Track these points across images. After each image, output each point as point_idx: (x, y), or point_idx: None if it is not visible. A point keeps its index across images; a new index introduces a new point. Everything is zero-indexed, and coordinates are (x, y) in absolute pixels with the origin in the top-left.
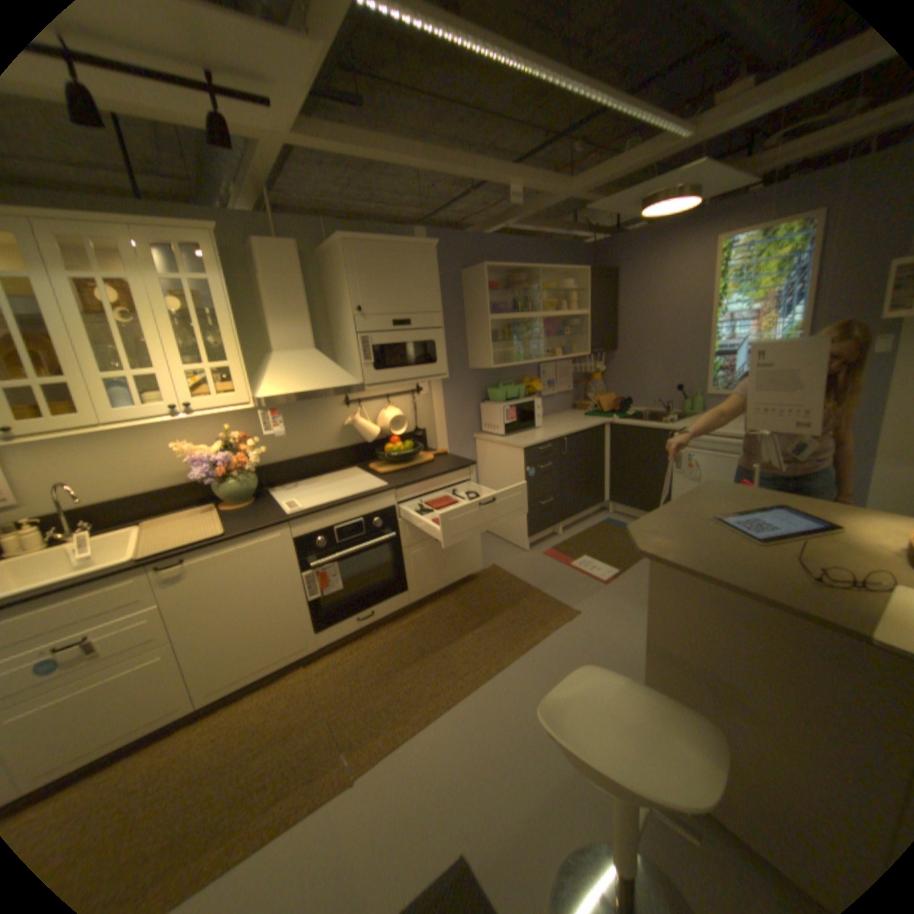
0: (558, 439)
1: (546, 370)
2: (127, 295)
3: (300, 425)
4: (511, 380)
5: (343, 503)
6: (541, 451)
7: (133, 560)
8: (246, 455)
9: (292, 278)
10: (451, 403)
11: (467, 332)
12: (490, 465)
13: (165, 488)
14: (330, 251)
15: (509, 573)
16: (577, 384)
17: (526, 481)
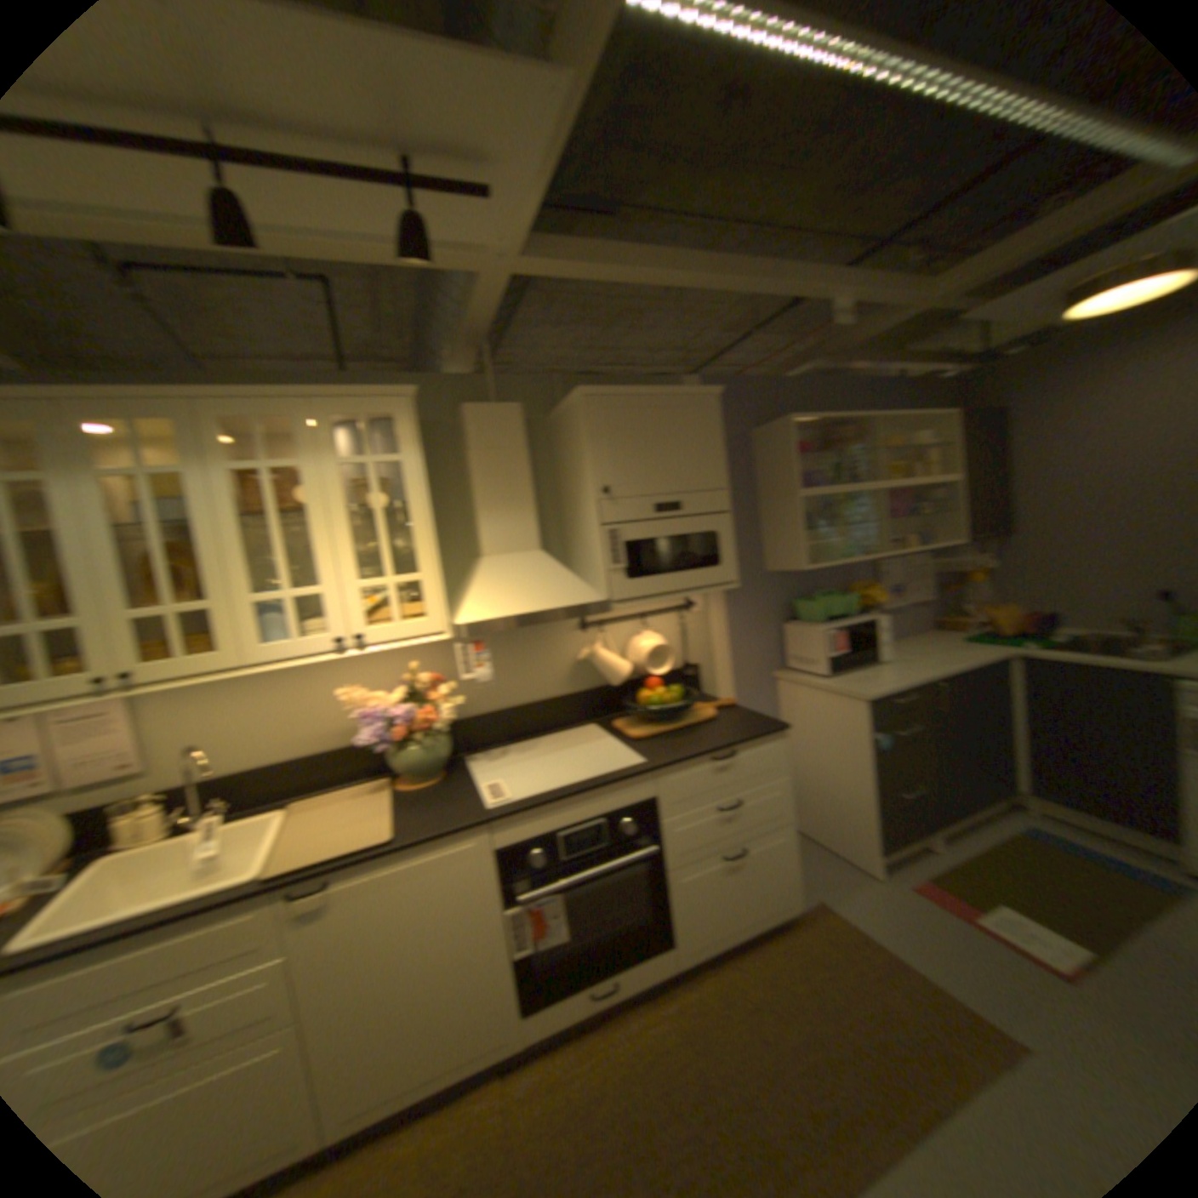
0: (932, 686)
1: (892, 570)
2: (305, 489)
3: (519, 660)
4: (835, 587)
5: (577, 794)
6: (903, 707)
7: (265, 878)
8: (441, 709)
9: (518, 455)
10: (741, 625)
11: (764, 517)
12: (807, 724)
13: (333, 751)
14: (571, 415)
15: (856, 929)
16: (944, 591)
17: (879, 758)
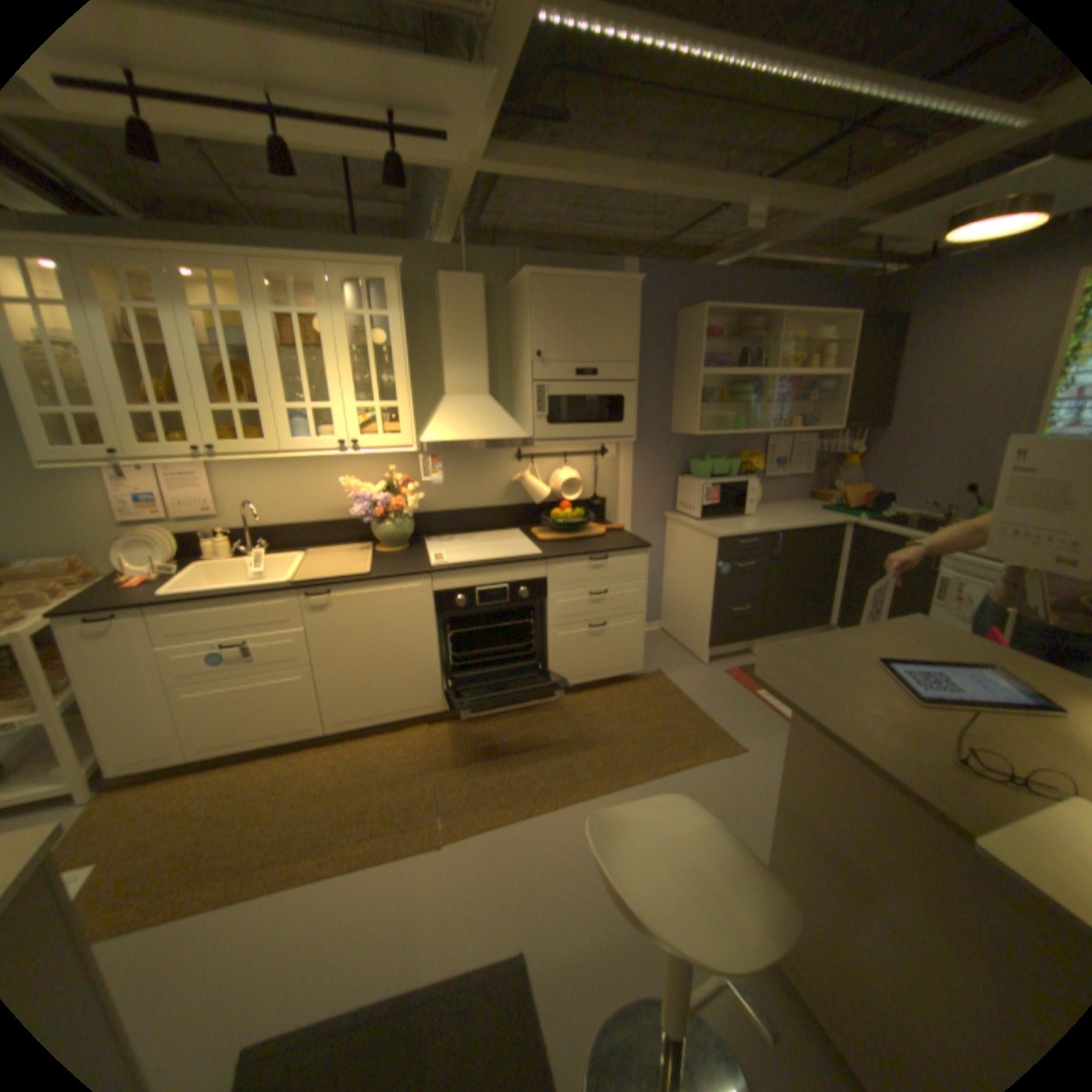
0: (771, 534)
1: (778, 444)
2: (316, 331)
3: (465, 477)
4: (725, 452)
5: (488, 565)
6: (743, 546)
7: (290, 583)
8: (405, 500)
9: (474, 318)
10: (641, 473)
11: (674, 388)
12: (678, 553)
13: (332, 521)
14: (519, 288)
15: (674, 685)
16: (822, 467)
17: (717, 579)
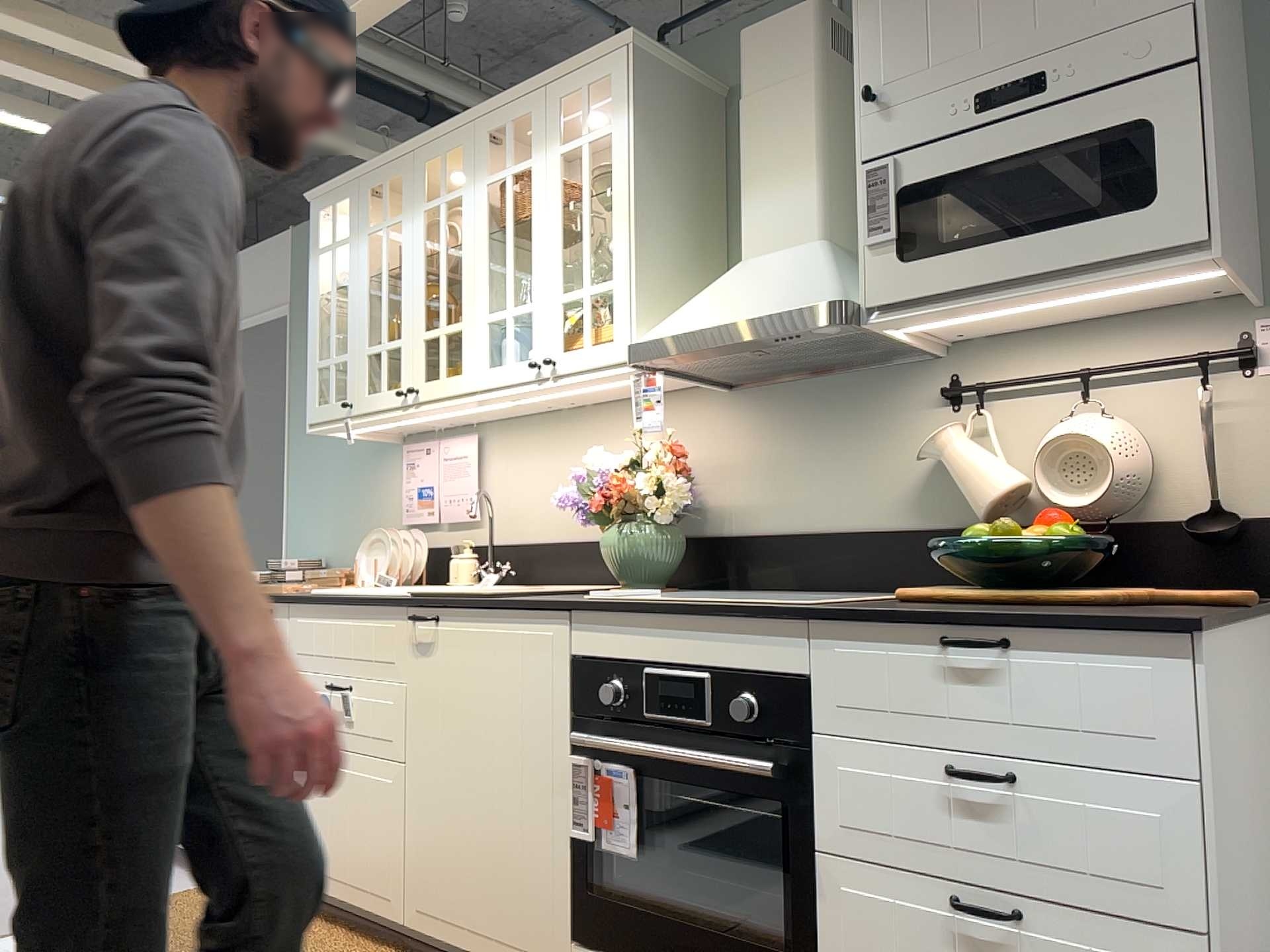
0: None
1: None
2: (536, 195)
3: (823, 452)
4: None
5: (664, 608)
6: None
7: (410, 596)
8: (639, 481)
9: (792, 89)
10: None
11: None
12: None
13: (597, 541)
14: None
15: None
16: None
17: None
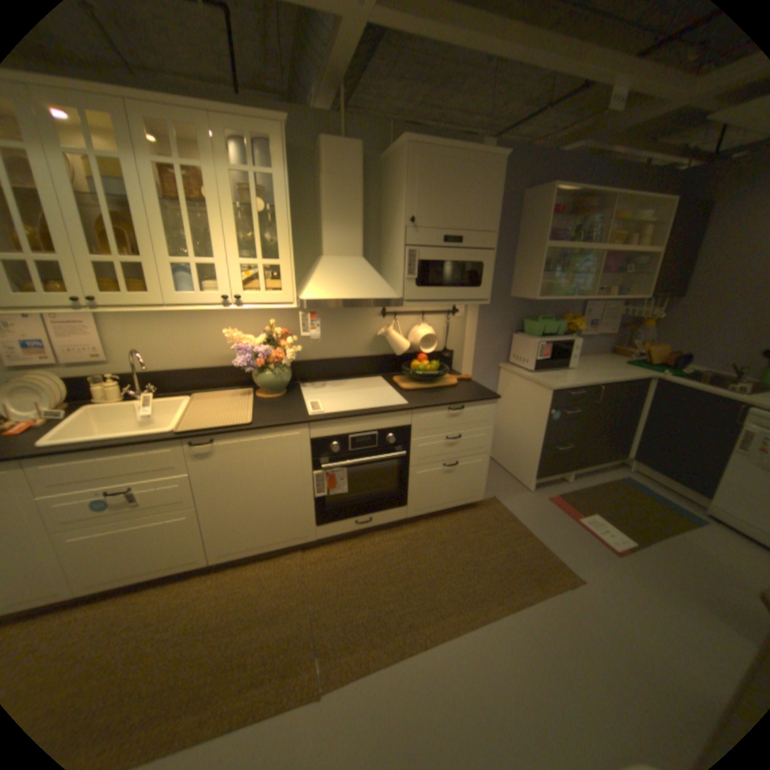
0: (594, 386)
1: (592, 309)
2: (200, 185)
3: (336, 330)
4: (551, 314)
5: (361, 415)
6: (572, 396)
7: (174, 432)
8: (283, 352)
9: (352, 183)
10: (484, 329)
11: (516, 258)
12: (510, 397)
13: (216, 367)
14: (394, 156)
15: (509, 512)
16: (623, 328)
17: (548, 424)
